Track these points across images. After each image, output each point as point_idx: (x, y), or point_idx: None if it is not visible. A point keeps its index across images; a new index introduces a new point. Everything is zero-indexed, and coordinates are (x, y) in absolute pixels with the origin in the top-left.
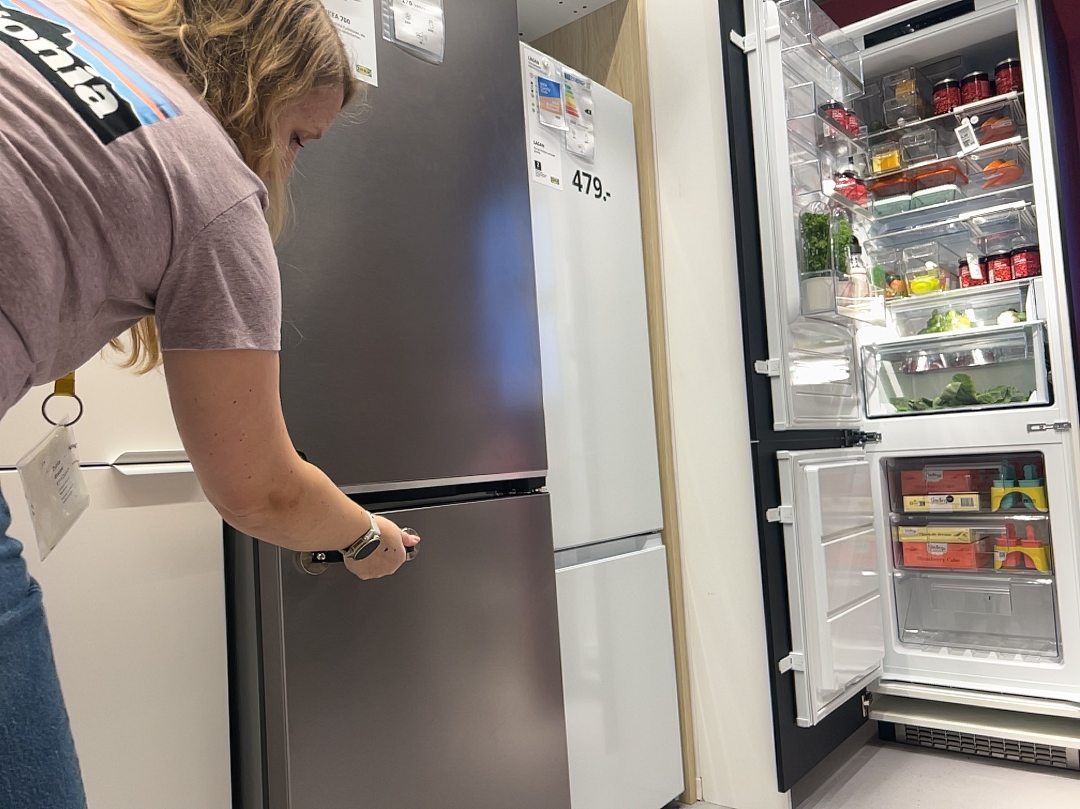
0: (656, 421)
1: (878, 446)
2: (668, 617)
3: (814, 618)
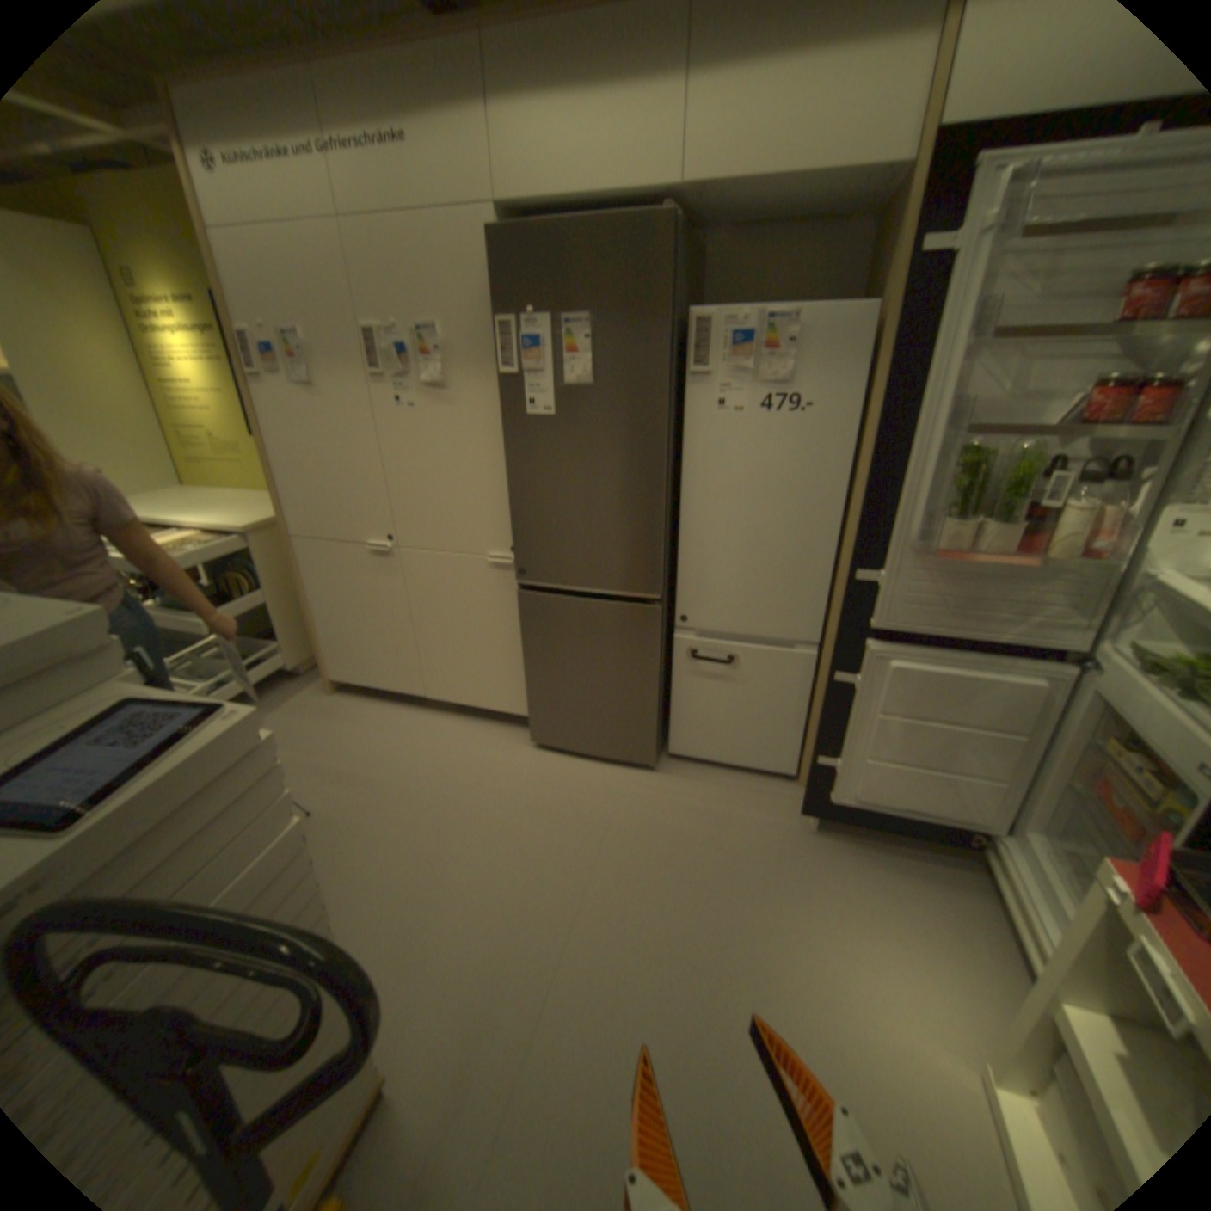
0: (838, 573)
1: (1098, 678)
2: (815, 692)
3: (862, 753)
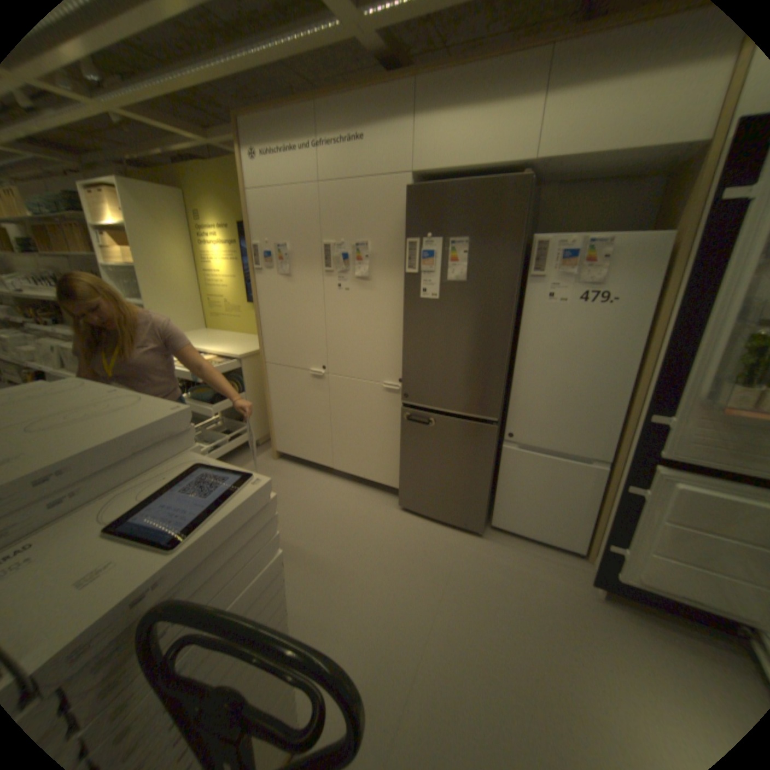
0: (630, 414)
1: None
2: (606, 496)
3: (648, 548)
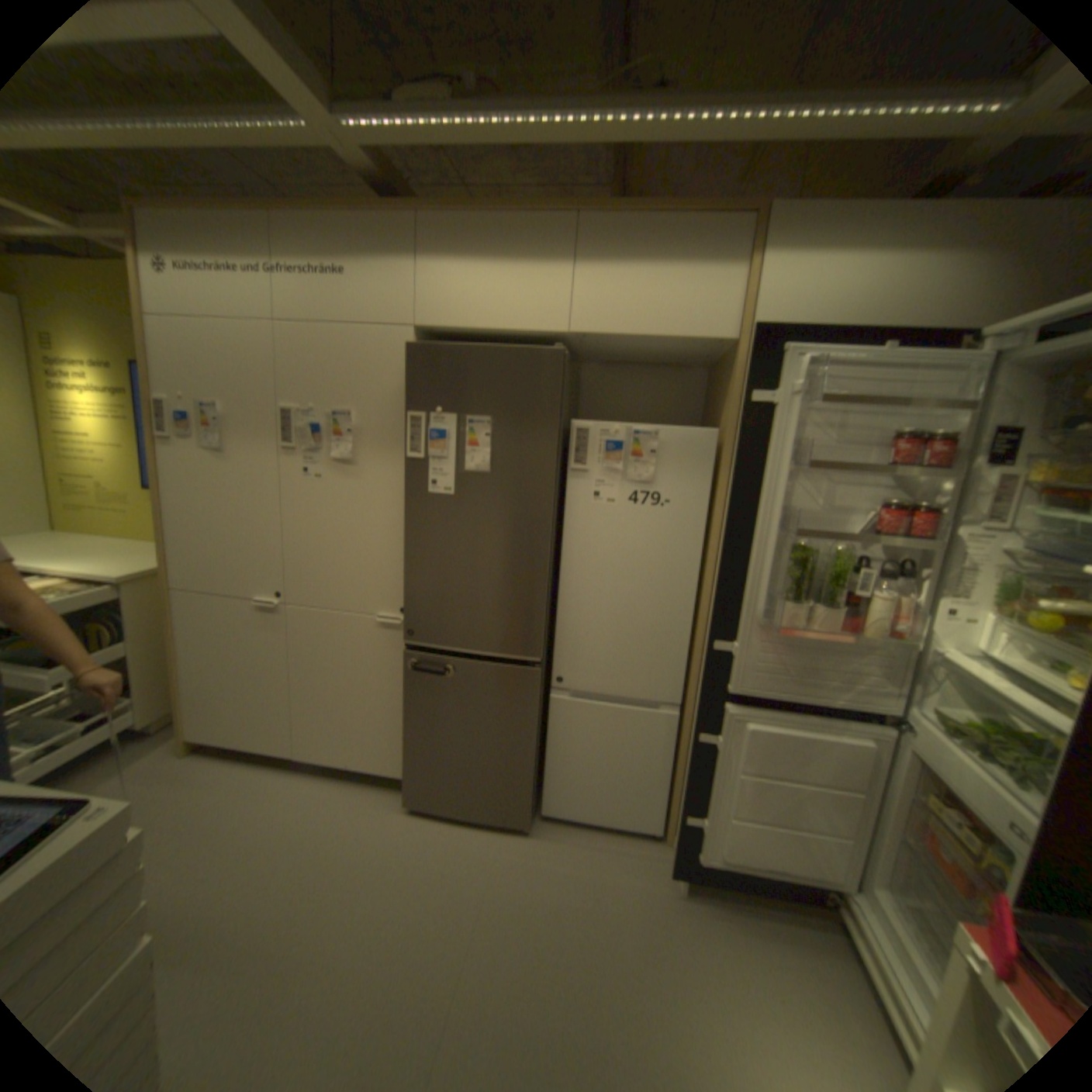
0: (695, 641)
1: (913, 740)
2: (679, 750)
3: (727, 813)
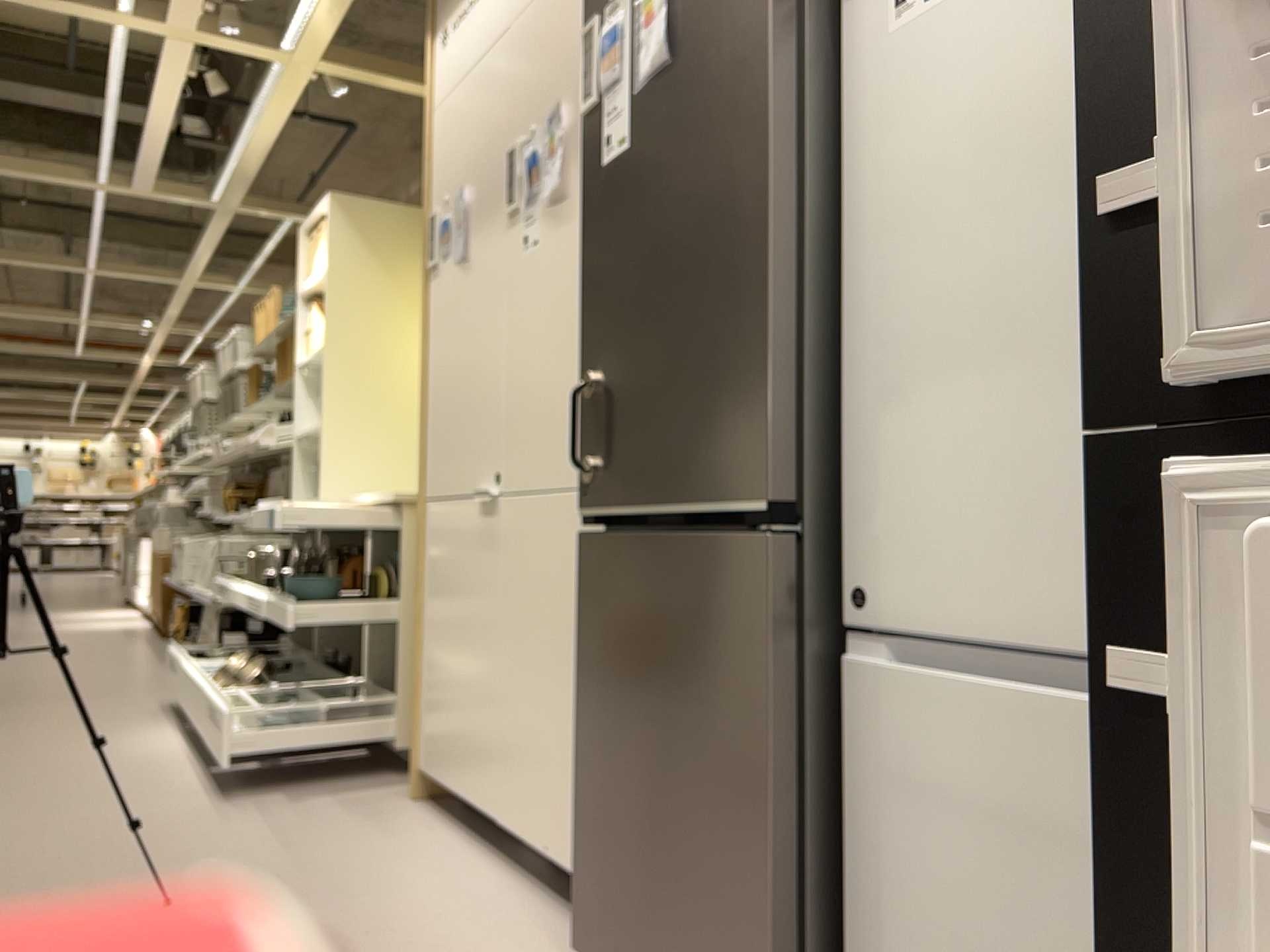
0: None
1: None
2: None
3: None
